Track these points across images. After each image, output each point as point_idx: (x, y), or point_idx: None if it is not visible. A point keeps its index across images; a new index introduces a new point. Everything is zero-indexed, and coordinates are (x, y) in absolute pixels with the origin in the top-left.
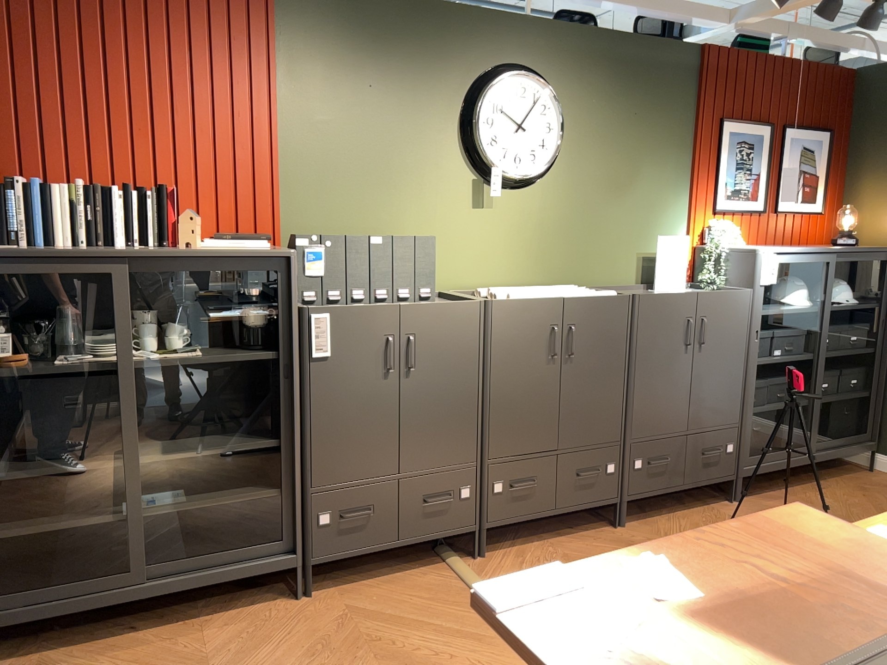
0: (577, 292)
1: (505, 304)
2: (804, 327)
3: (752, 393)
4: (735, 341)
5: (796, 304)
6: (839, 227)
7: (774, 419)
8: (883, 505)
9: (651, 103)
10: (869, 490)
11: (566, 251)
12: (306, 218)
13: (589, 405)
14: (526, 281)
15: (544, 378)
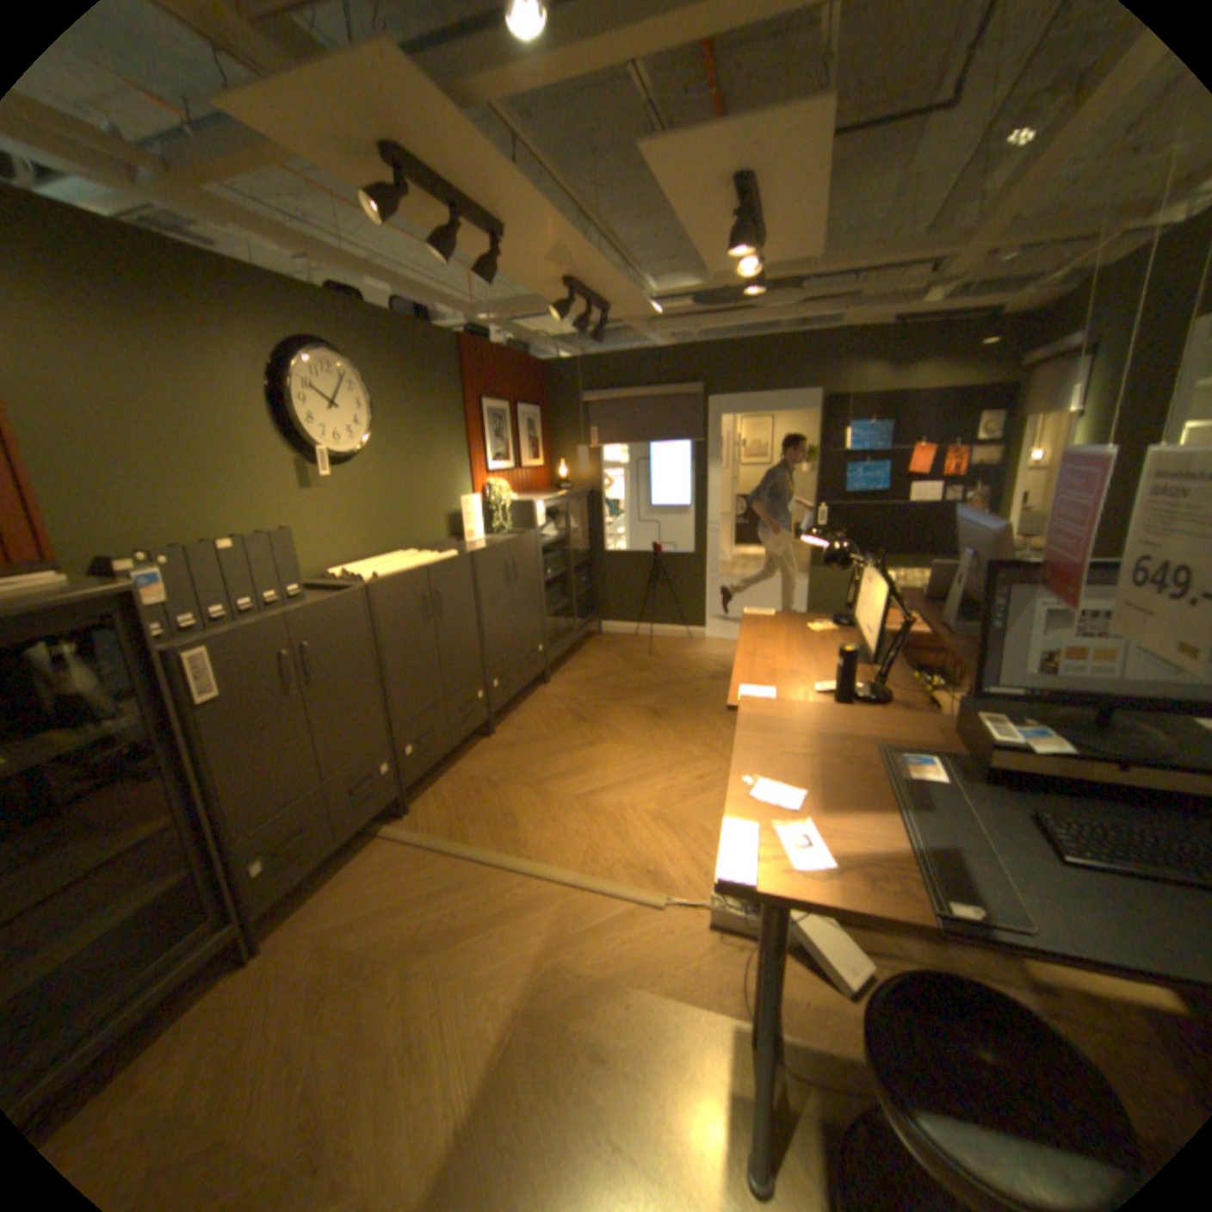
0: (430, 559)
1: (384, 585)
2: (557, 551)
3: (546, 606)
4: (533, 572)
5: (551, 536)
6: (554, 475)
7: (554, 619)
8: (621, 655)
9: (432, 382)
10: (608, 647)
11: (393, 521)
12: (93, 528)
13: (460, 651)
14: (366, 554)
15: (426, 641)
